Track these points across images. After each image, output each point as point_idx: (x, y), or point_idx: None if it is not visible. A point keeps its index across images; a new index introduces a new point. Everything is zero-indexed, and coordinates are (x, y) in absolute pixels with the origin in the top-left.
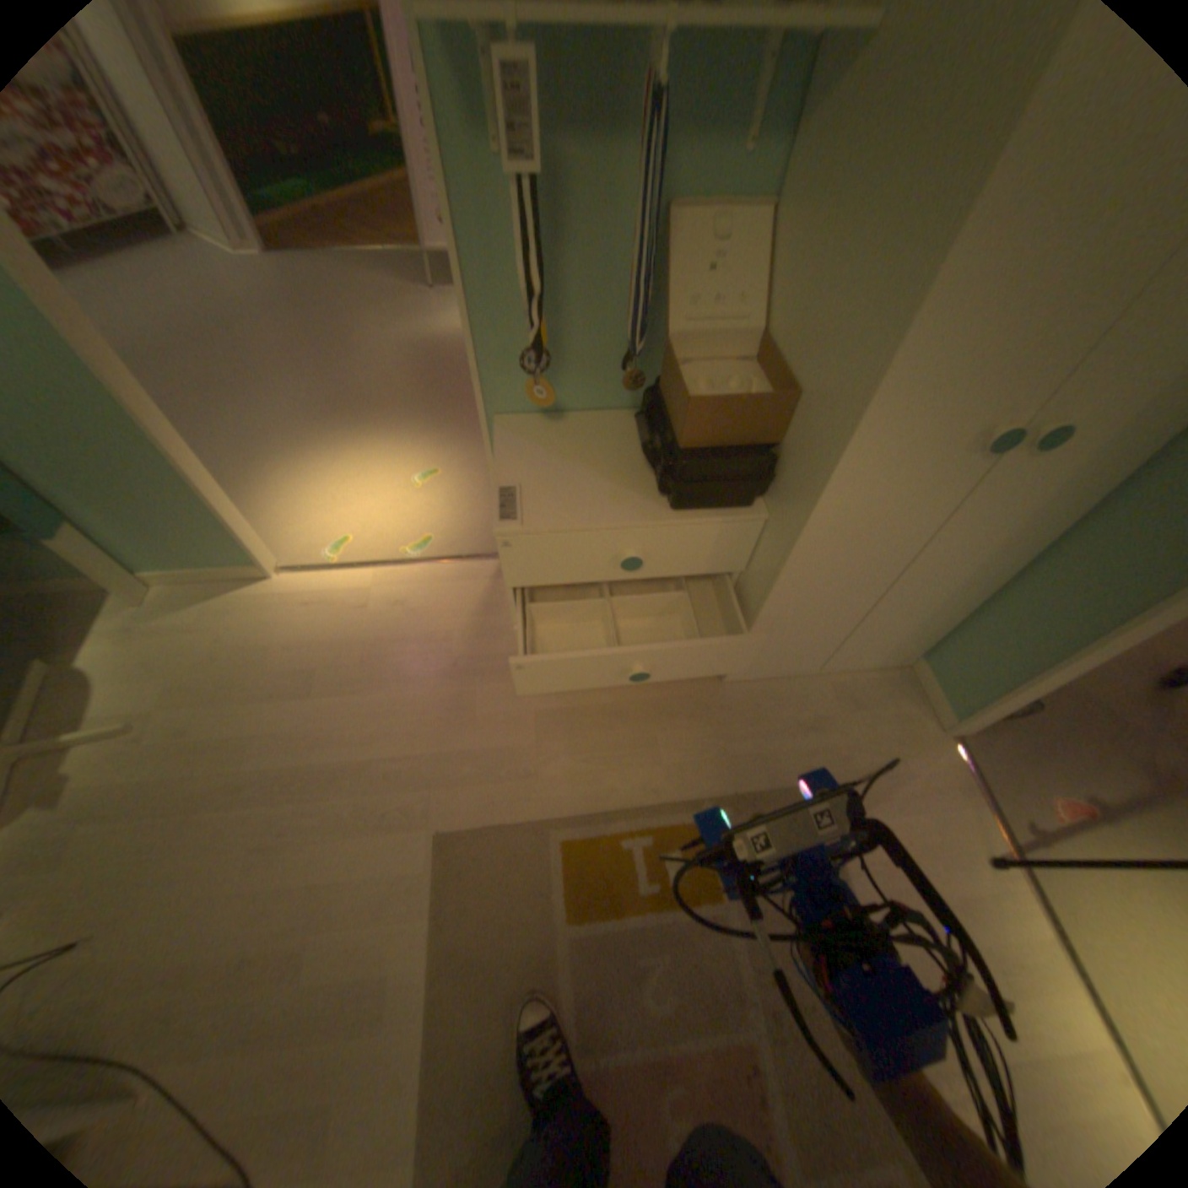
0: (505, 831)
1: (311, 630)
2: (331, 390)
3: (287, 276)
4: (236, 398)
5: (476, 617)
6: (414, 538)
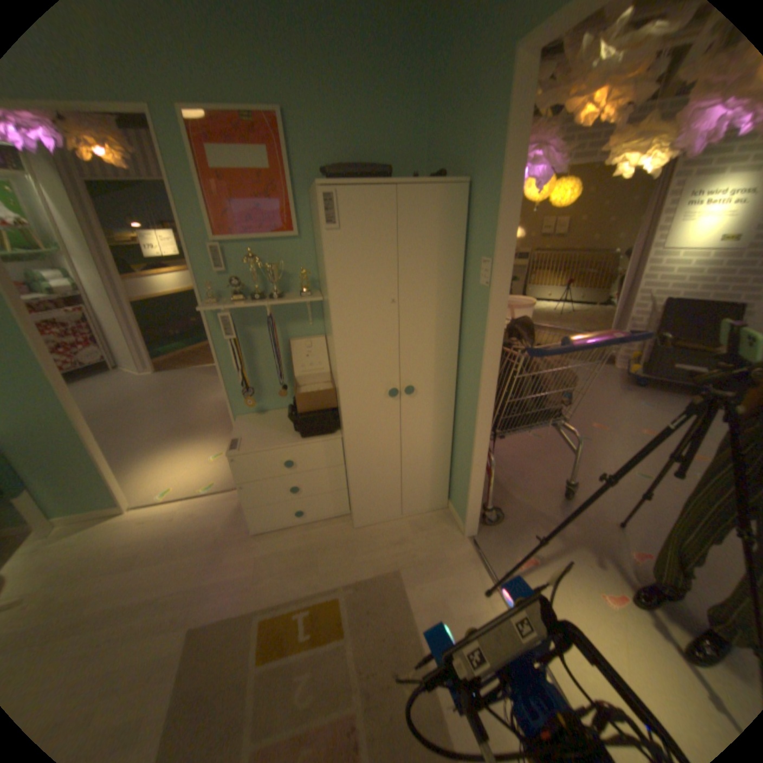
0: (228, 622)
1: (139, 536)
2: (175, 425)
3: (163, 381)
4: (125, 435)
5: (230, 517)
6: (204, 485)
